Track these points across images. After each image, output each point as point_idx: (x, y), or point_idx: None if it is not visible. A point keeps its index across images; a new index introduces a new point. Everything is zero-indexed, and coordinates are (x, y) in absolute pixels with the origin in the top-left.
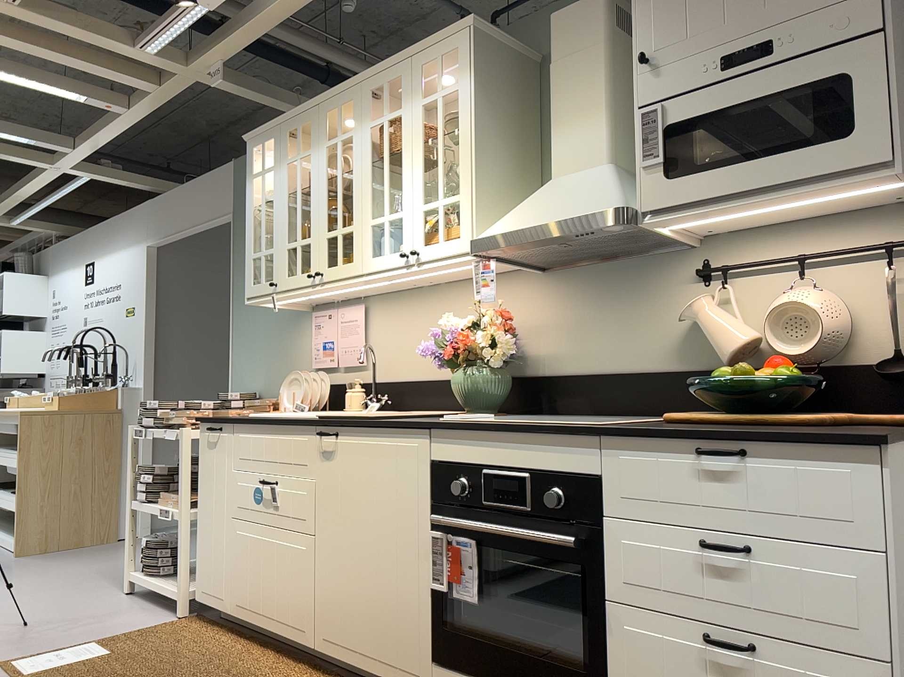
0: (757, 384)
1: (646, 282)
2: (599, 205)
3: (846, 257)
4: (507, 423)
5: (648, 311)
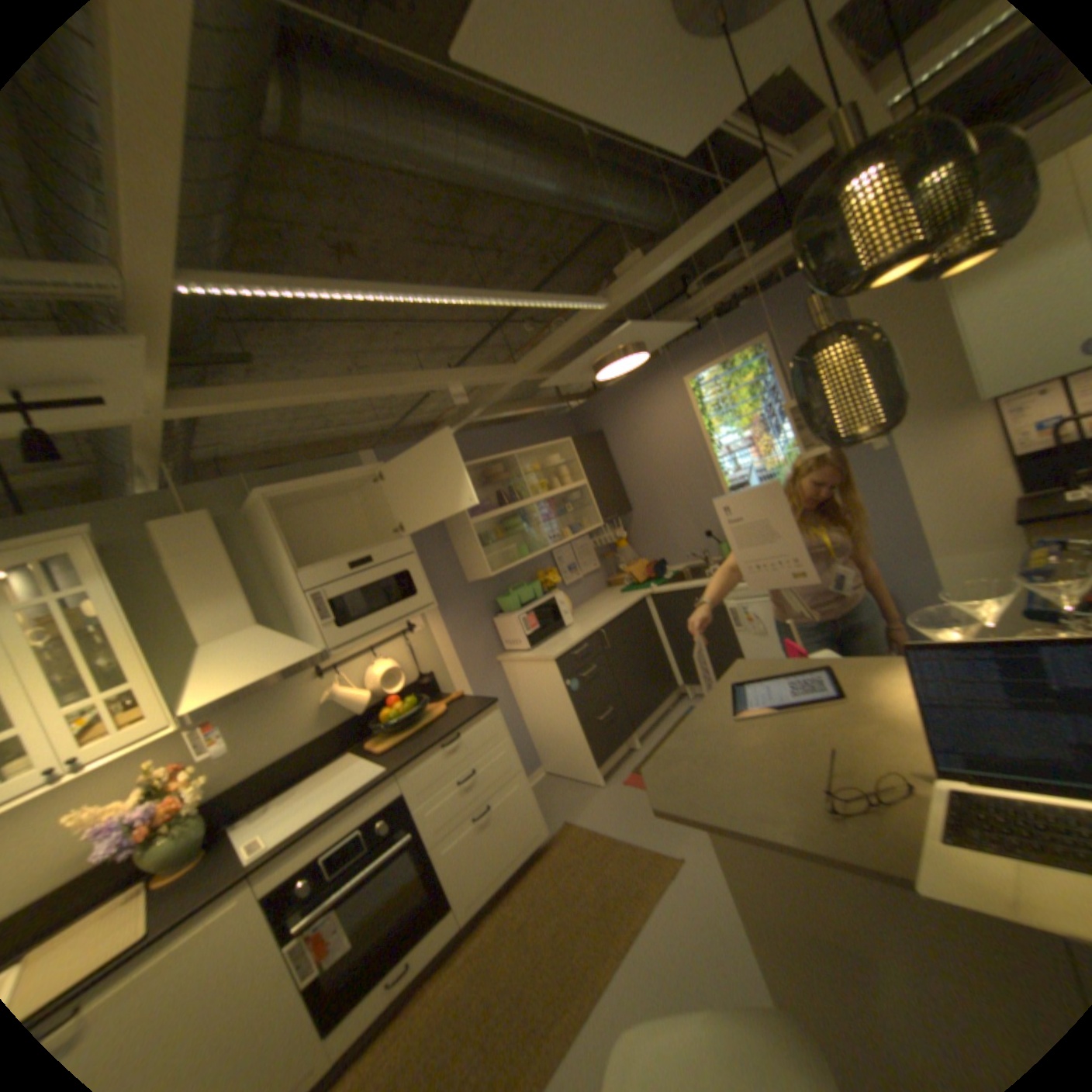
0: (404, 714)
1: (281, 694)
2: (302, 655)
3: (387, 643)
4: (320, 819)
5: (289, 711)
